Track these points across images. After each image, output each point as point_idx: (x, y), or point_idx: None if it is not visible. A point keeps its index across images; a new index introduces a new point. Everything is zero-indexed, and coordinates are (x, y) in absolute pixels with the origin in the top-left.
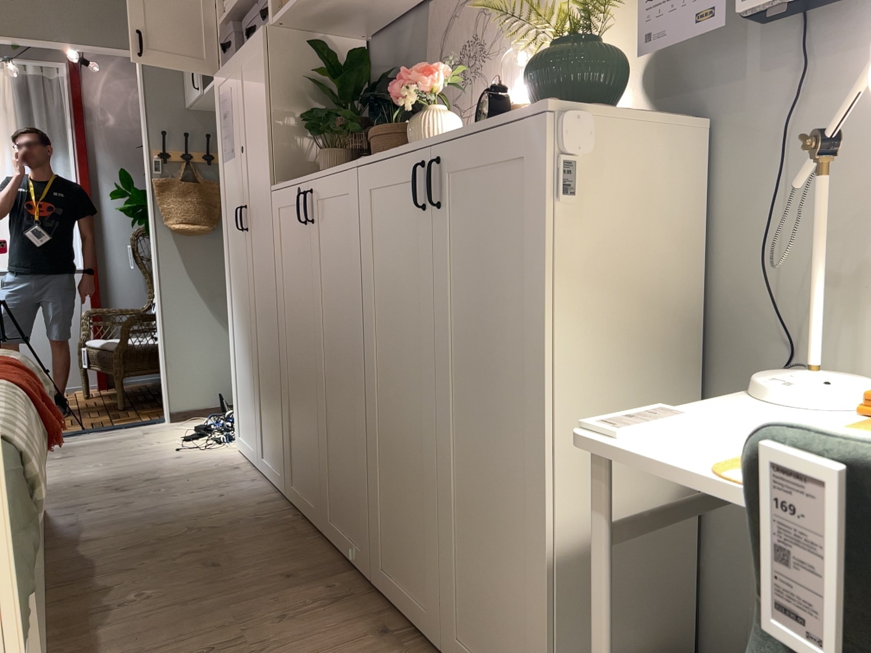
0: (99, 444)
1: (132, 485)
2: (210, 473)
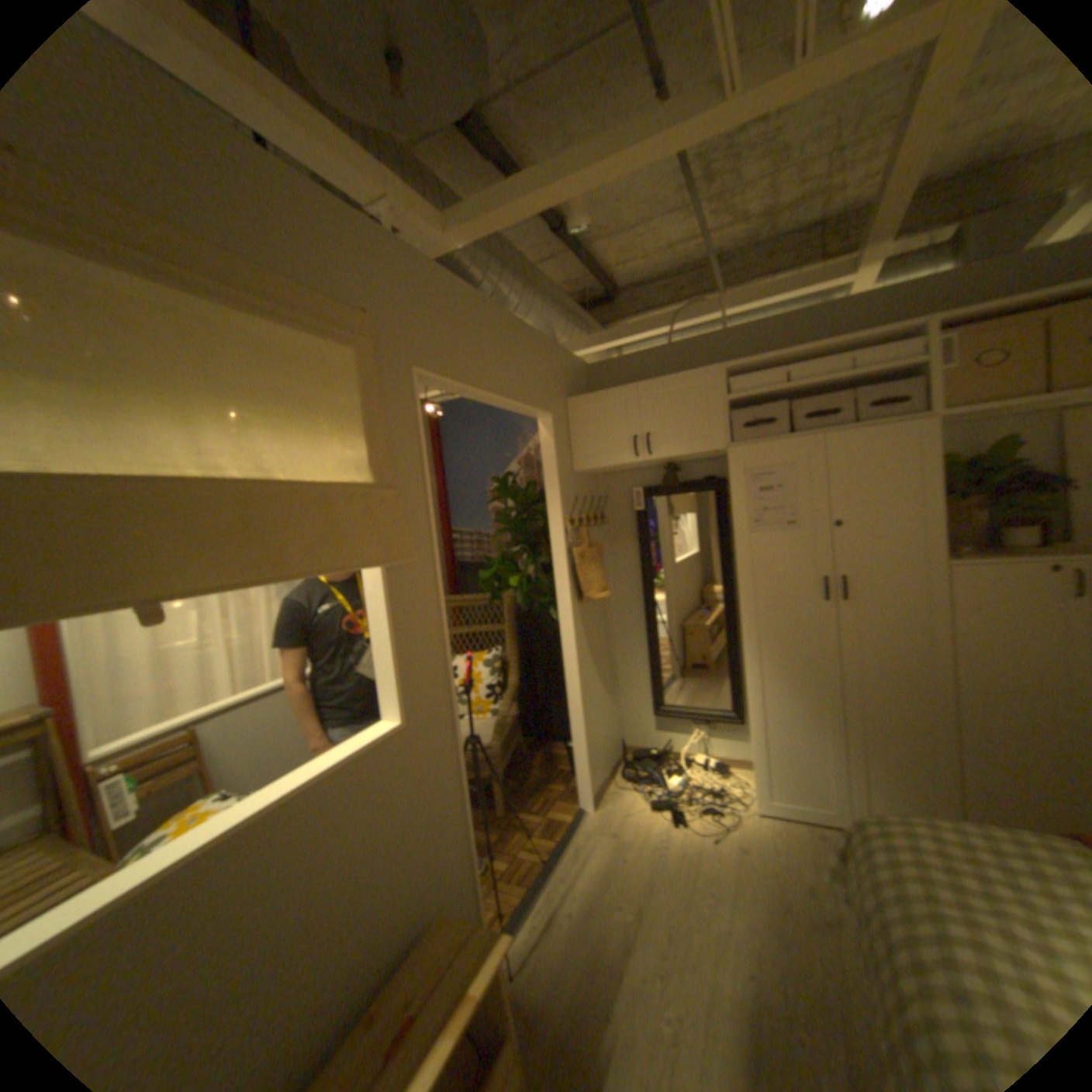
0: (615, 879)
1: (820, 913)
2: (824, 857)
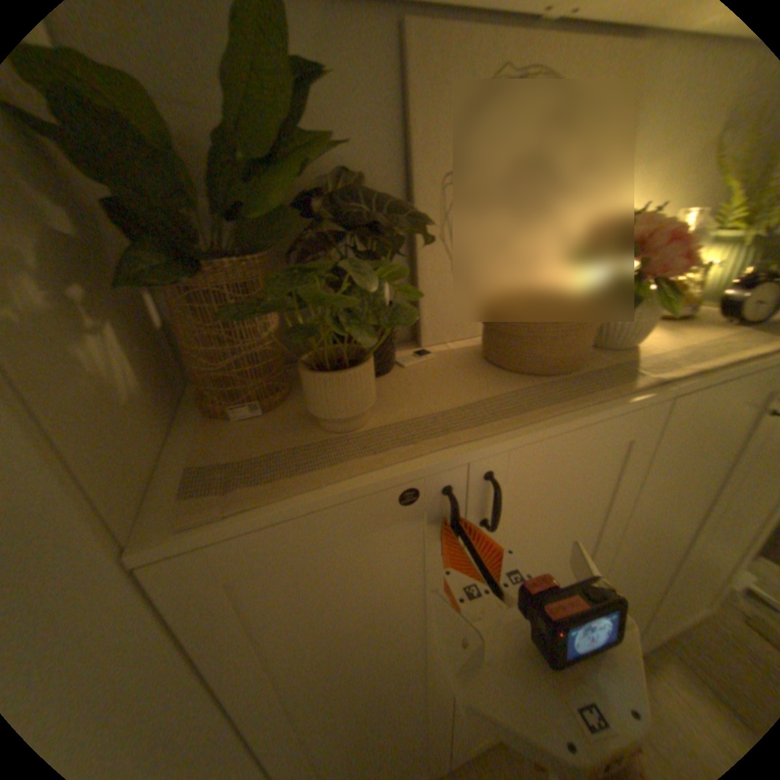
0: None
1: None
2: None
